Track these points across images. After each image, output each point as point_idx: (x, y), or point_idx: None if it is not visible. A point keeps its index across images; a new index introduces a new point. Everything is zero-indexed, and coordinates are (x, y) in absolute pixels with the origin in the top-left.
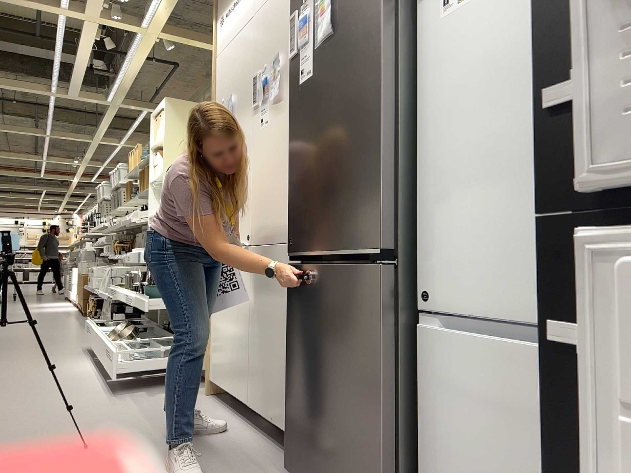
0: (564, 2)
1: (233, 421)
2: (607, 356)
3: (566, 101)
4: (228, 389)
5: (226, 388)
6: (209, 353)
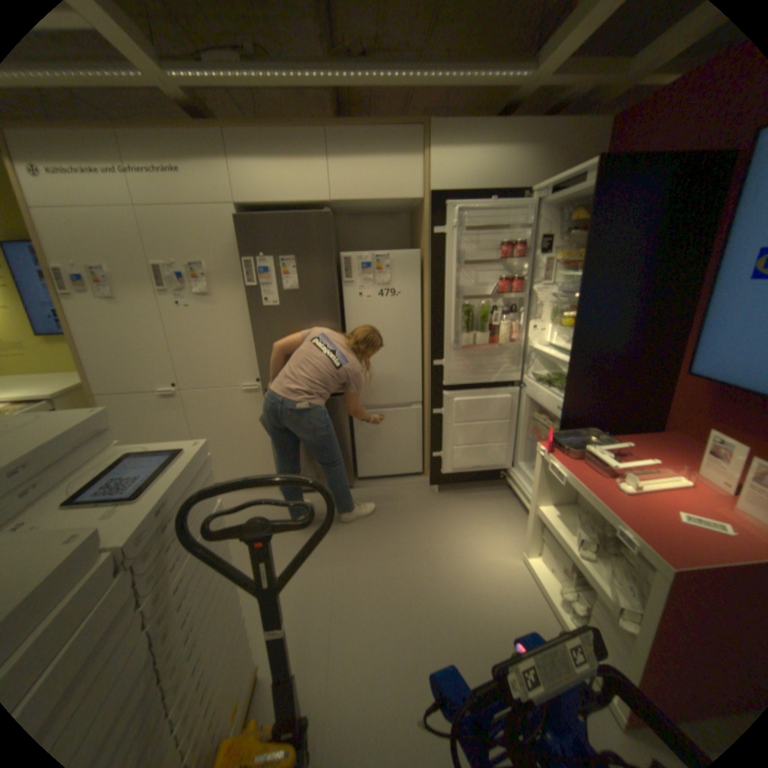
0: (435, 342)
1: None
2: (445, 414)
3: (435, 364)
4: None
5: None
6: None
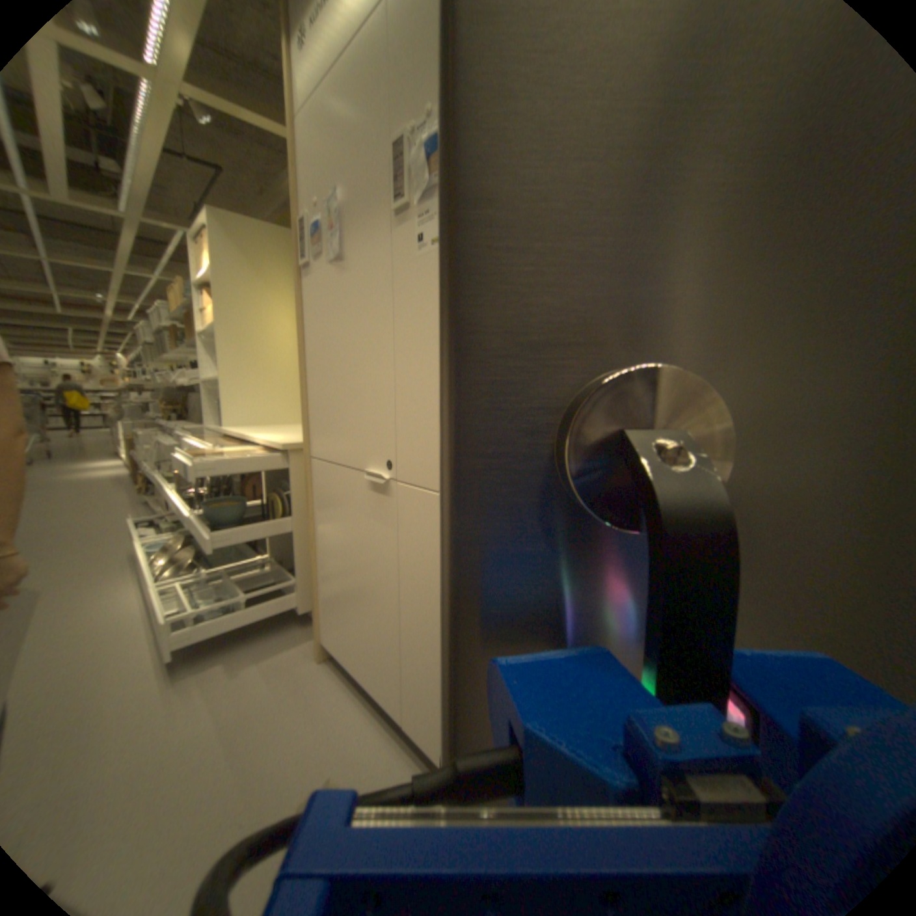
0: None
1: (377, 743)
2: None
3: None
4: (358, 679)
5: (354, 674)
6: (316, 609)
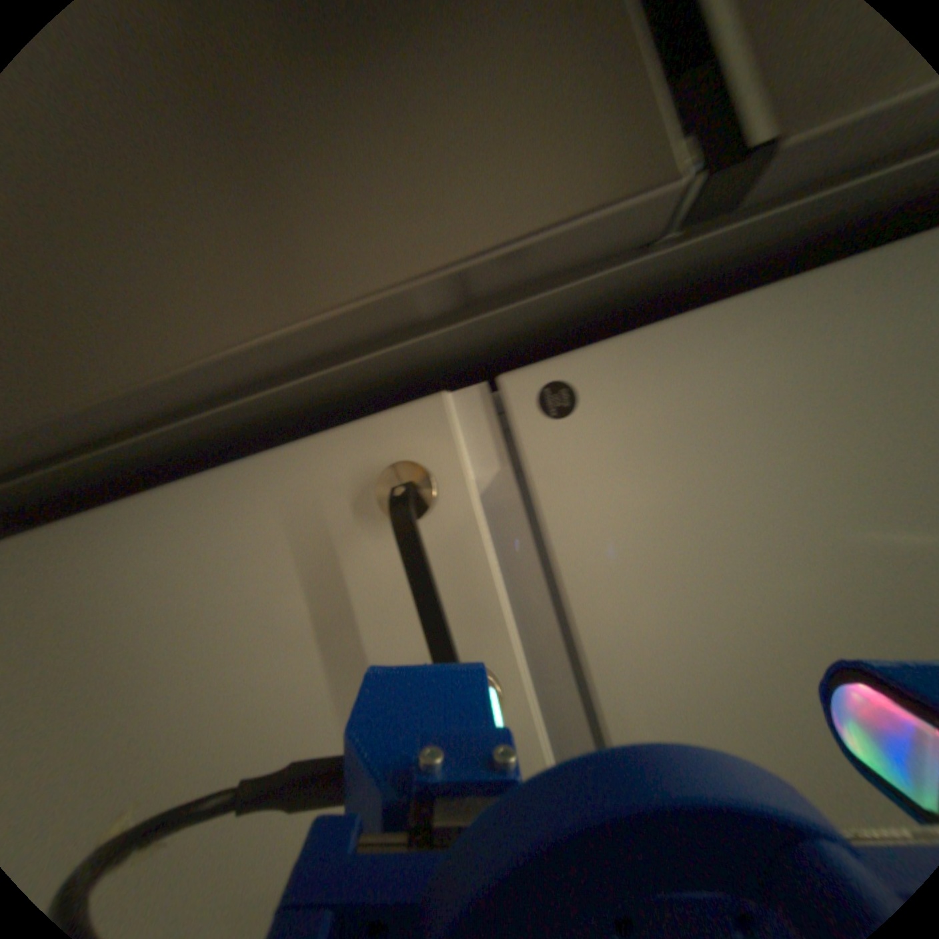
0: None
1: None
2: None
3: None
4: None
5: None
6: None
